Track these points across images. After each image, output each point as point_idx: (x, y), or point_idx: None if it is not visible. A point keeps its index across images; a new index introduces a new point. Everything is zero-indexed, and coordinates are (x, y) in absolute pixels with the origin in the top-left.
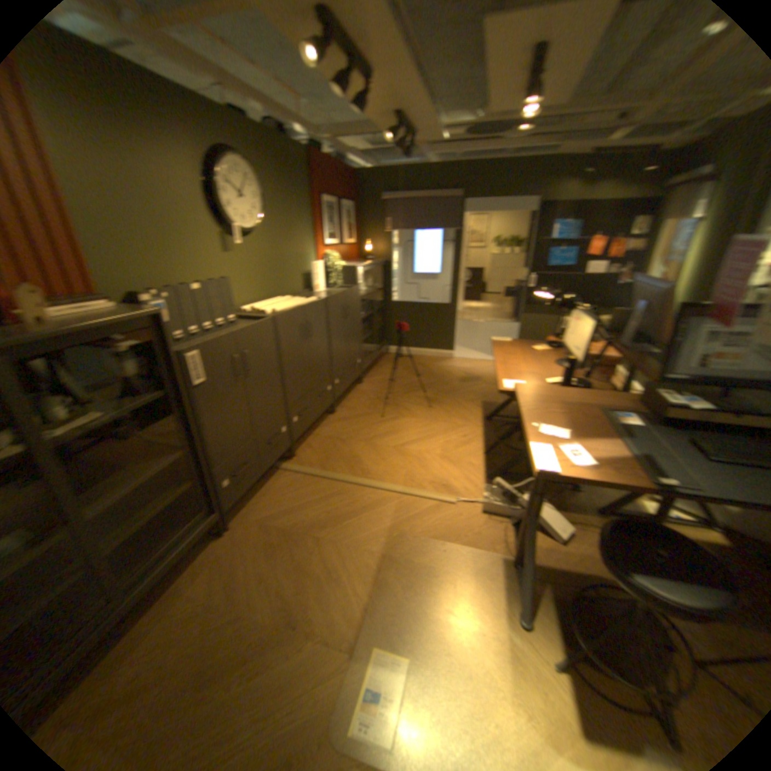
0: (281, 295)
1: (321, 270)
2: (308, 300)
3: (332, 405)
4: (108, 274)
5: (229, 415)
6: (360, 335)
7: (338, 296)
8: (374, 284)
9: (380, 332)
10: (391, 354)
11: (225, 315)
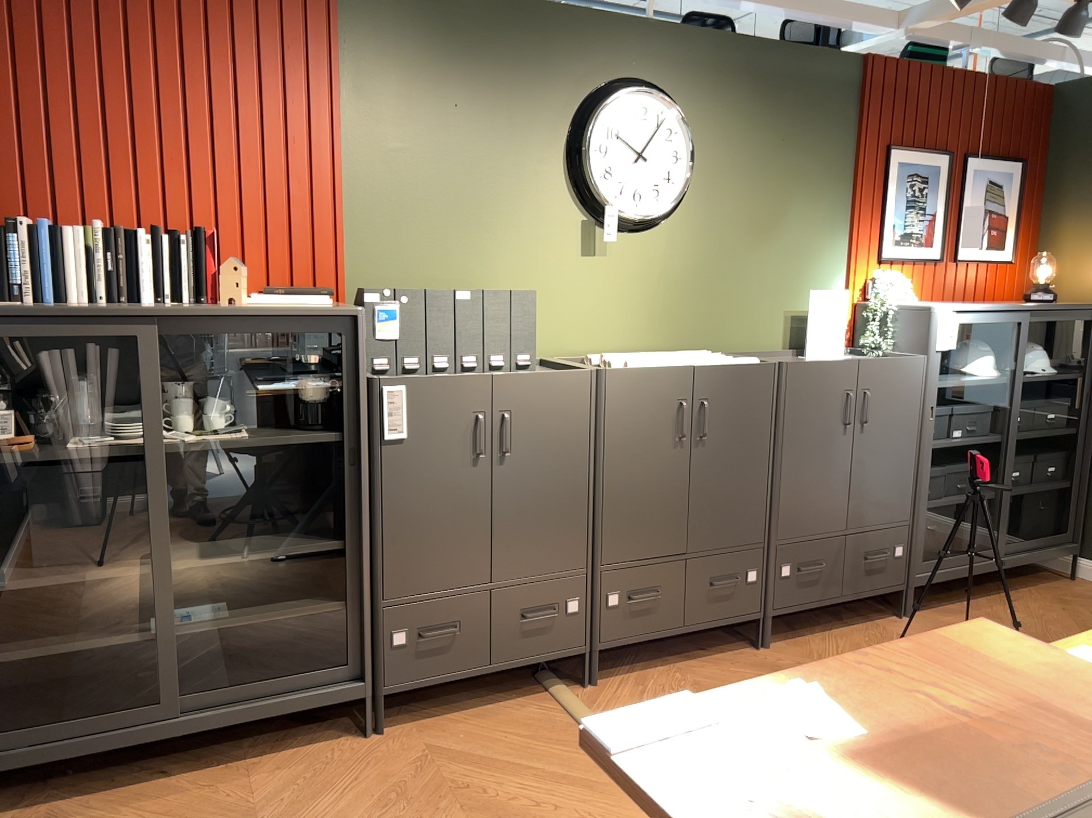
0: (715, 351)
1: (846, 310)
2: (737, 360)
3: (761, 624)
4: (377, 268)
5: (443, 517)
6: (926, 484)
7: (836, 365)
8: (1050, 368)
9: (1056, 507)
10: (1088, 583)
11: (527, 354)
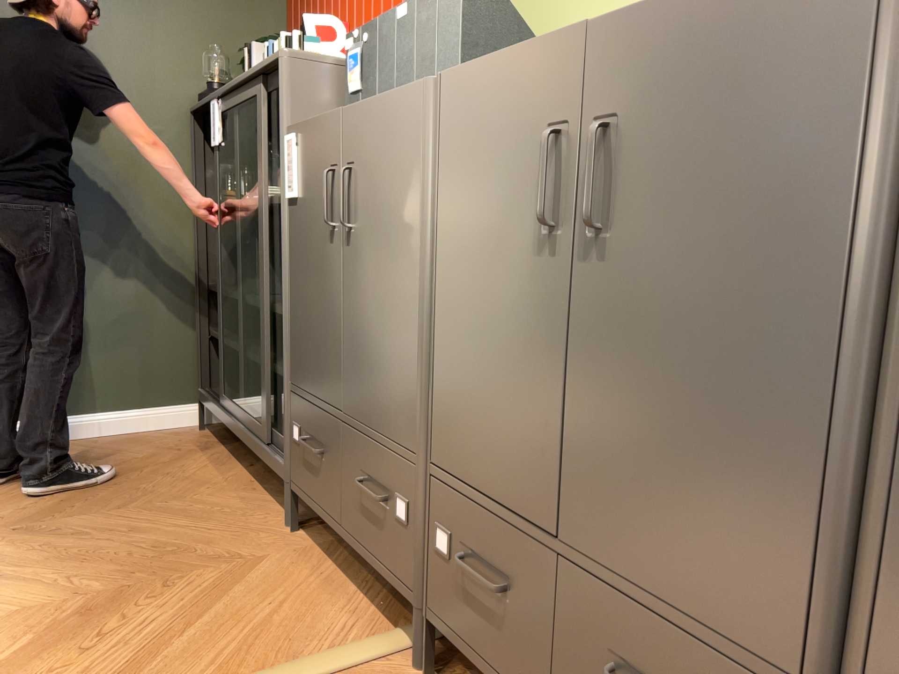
0: None
1: None
2: None
3: None
4: None
5: (315, 303)
6: None
7: None
8: None
9: None
10: None
11: None
